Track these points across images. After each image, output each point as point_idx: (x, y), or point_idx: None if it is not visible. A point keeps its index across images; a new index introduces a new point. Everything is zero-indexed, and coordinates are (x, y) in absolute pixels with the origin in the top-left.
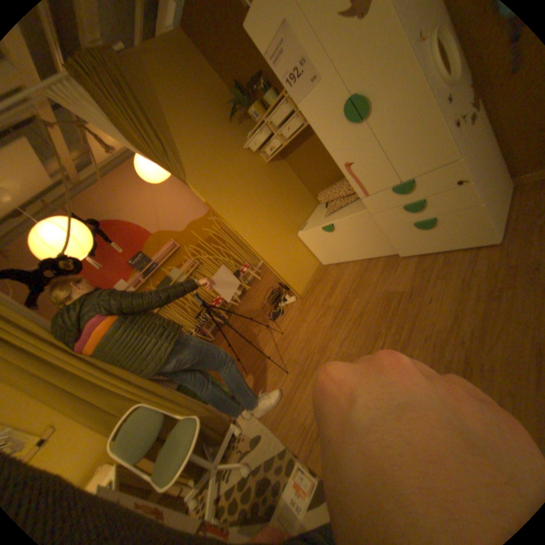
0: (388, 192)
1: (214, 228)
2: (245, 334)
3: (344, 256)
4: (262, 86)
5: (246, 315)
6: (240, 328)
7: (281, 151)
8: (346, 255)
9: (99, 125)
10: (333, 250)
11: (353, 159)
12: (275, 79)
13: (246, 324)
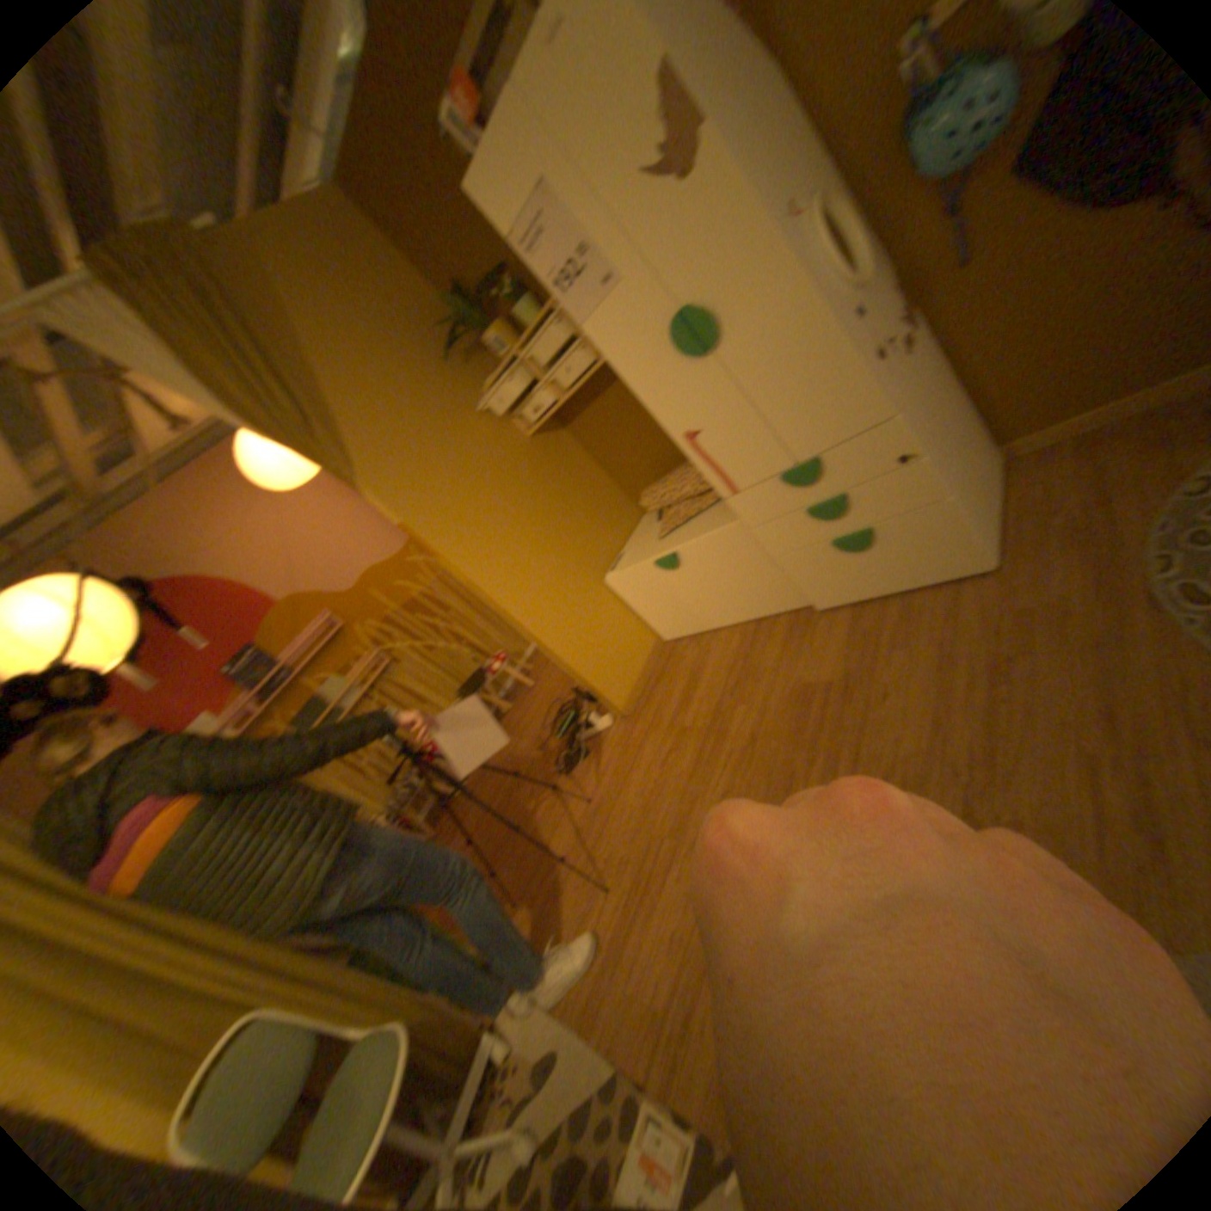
0: (774, 484)
1: (420, 580)
2: (505, 815)
3: (705, 618)
4: (508, 291)
5: (505, 770)
6: (493, 802)
7: (557, 414)
8: (711, 616)
9: (156, 375)
10: (681, 607)
11: (700, 425)
12: (533, 277)
13: (506, 790)
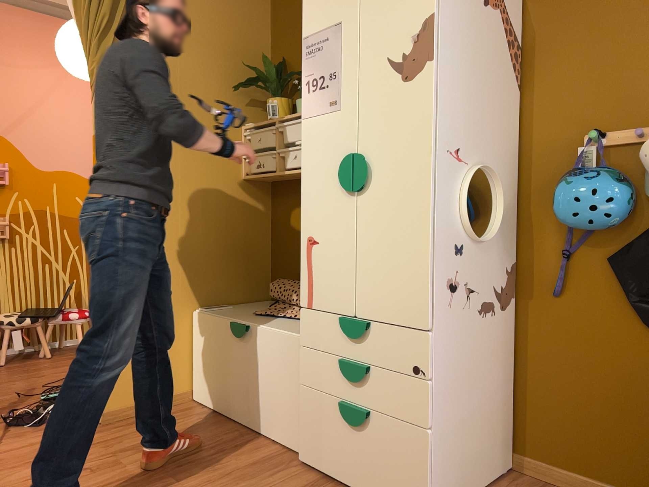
0: (333, 323)
1: None
2: None
3: (229, 403)
4: None
5: None
6: None
7: (274, 186)
8: (233, 405)
9: None
10: (221, 379)
11: (319, 239)
12: None
13: None
